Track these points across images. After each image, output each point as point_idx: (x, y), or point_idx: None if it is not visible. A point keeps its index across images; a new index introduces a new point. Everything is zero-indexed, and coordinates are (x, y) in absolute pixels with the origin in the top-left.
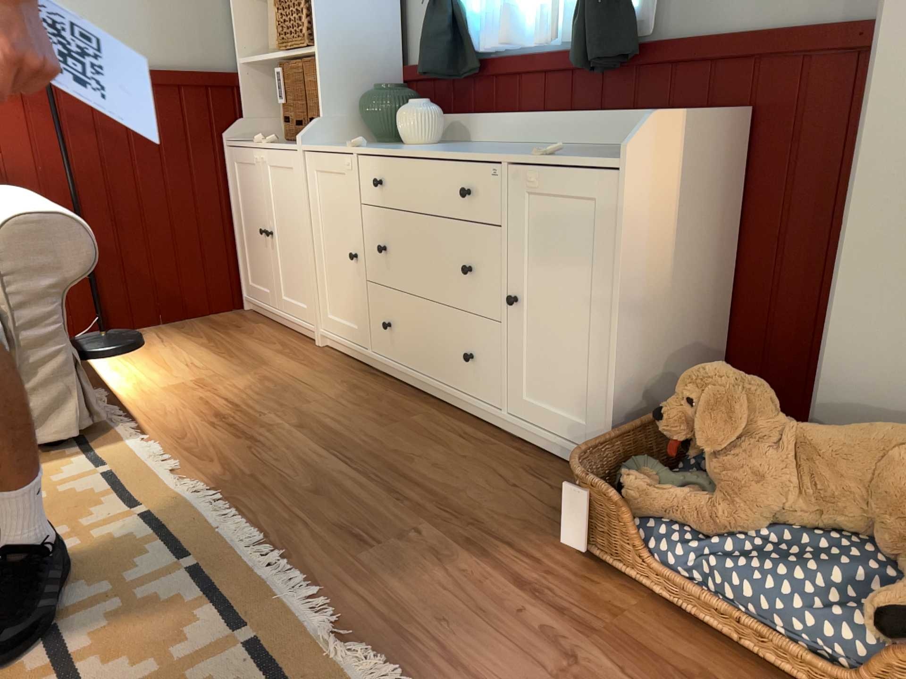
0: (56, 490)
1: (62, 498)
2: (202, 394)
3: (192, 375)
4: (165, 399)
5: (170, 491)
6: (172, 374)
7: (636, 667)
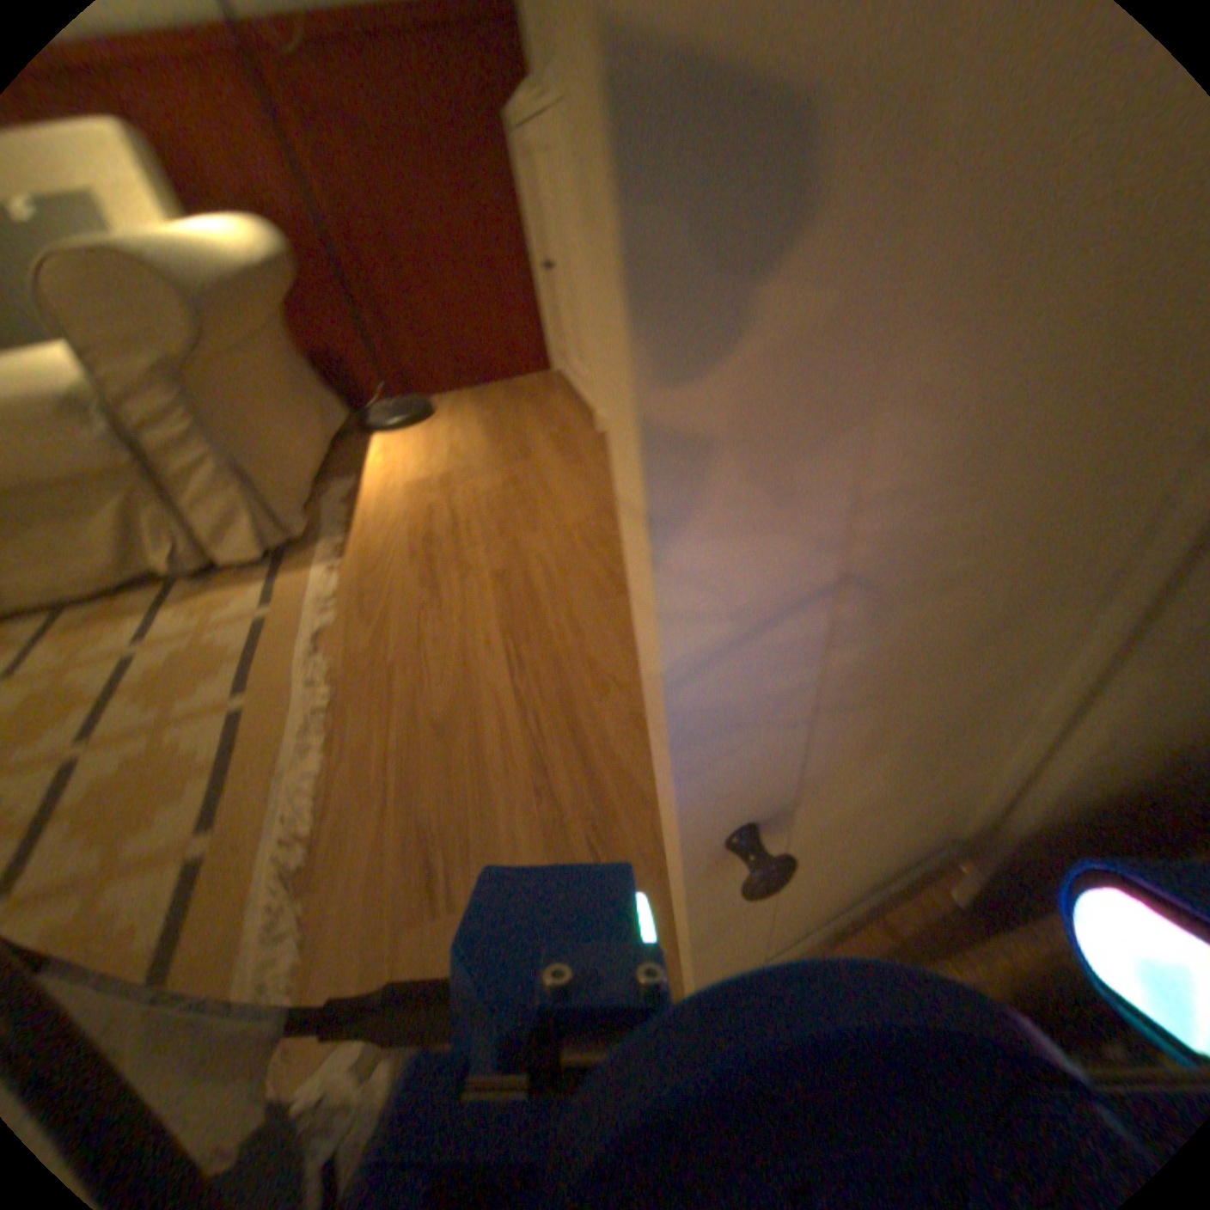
0: (196, 643)
1: (190, 660)
2: (433, 502)
3: (444, 467)
4: (395, 504)
5: (287, 679)
6: (426, 465)
7: None
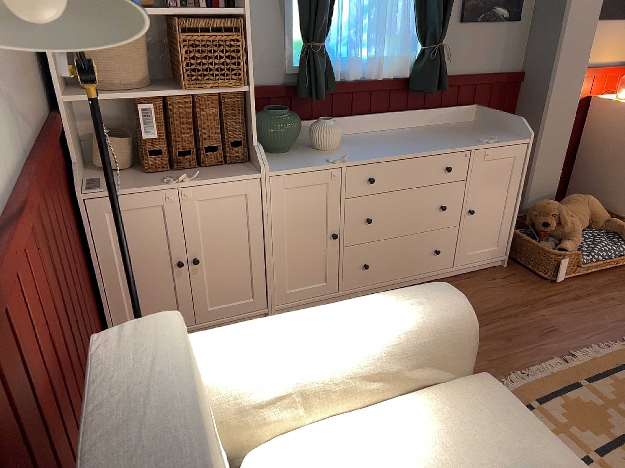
0: None
1: None
2: None
3: None
4: None
5: None
6: None
7: (613, 290)
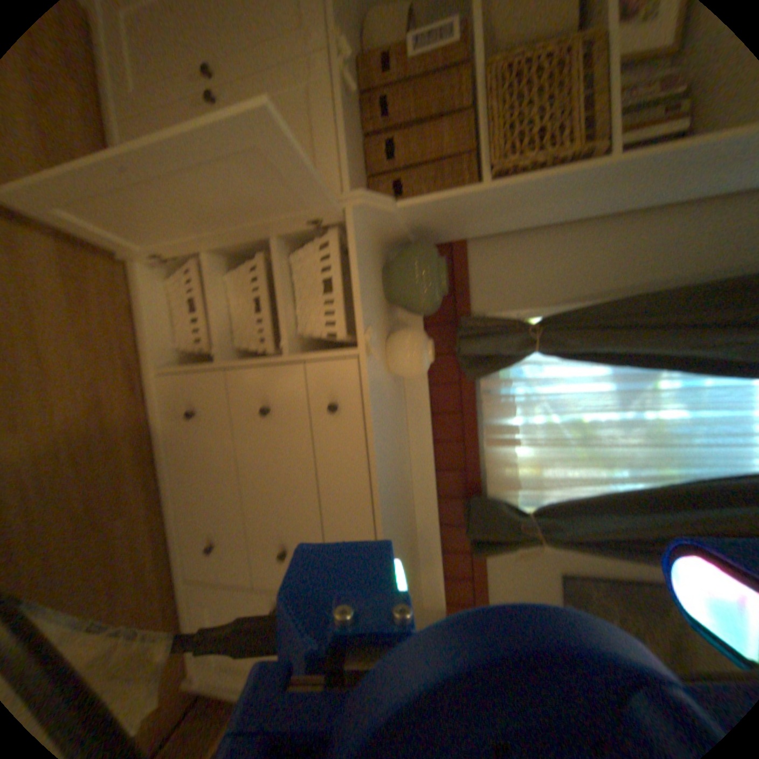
0: None
1: None
2: None
3: None
4: None
5: None
6: None
7: None
